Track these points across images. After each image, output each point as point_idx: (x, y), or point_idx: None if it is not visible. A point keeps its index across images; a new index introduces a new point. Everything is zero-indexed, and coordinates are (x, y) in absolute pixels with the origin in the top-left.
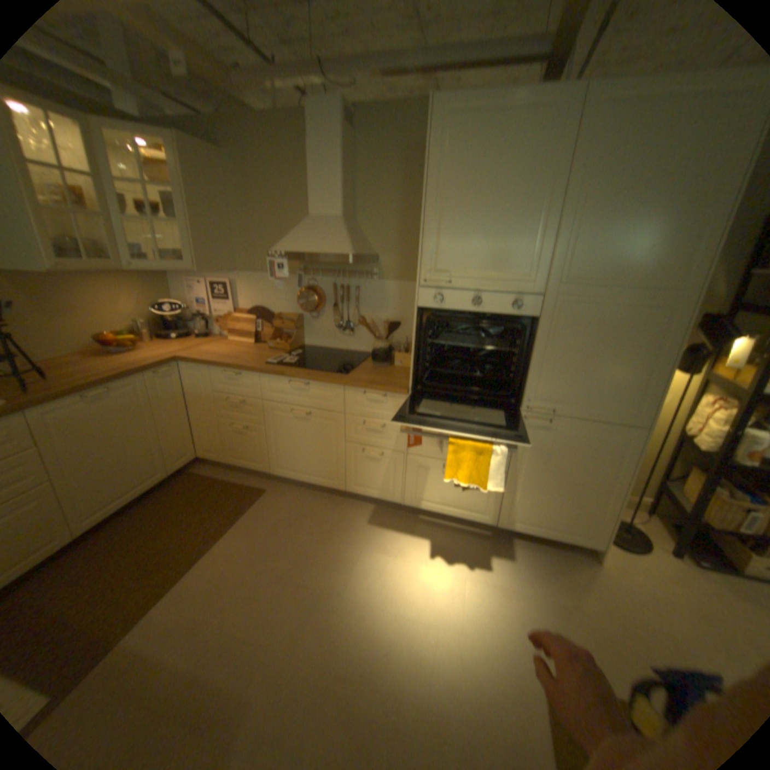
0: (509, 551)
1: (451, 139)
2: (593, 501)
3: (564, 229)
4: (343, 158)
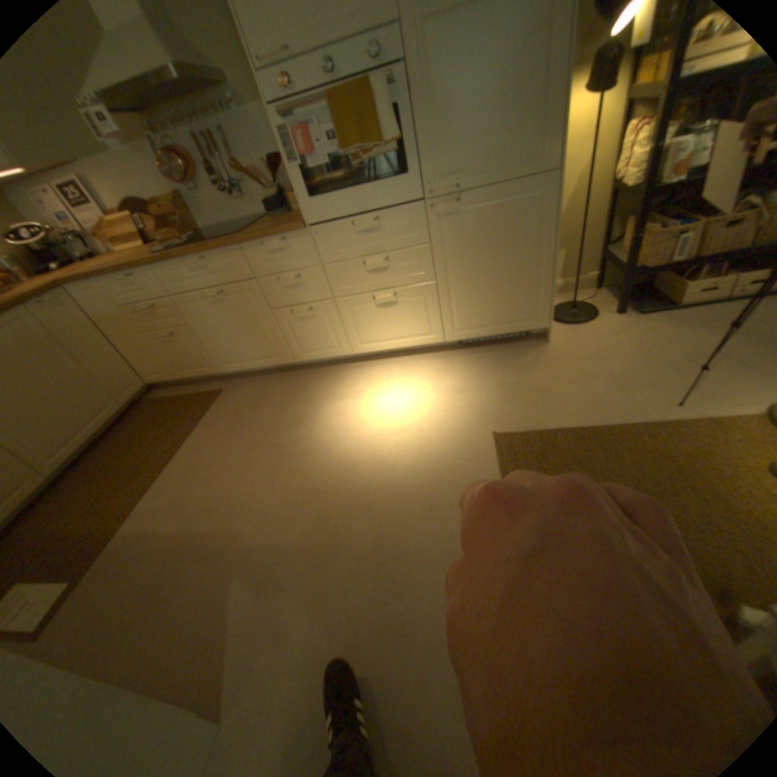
0: (462, 359)
1: None
2: (525, 276)
3: None
4: None
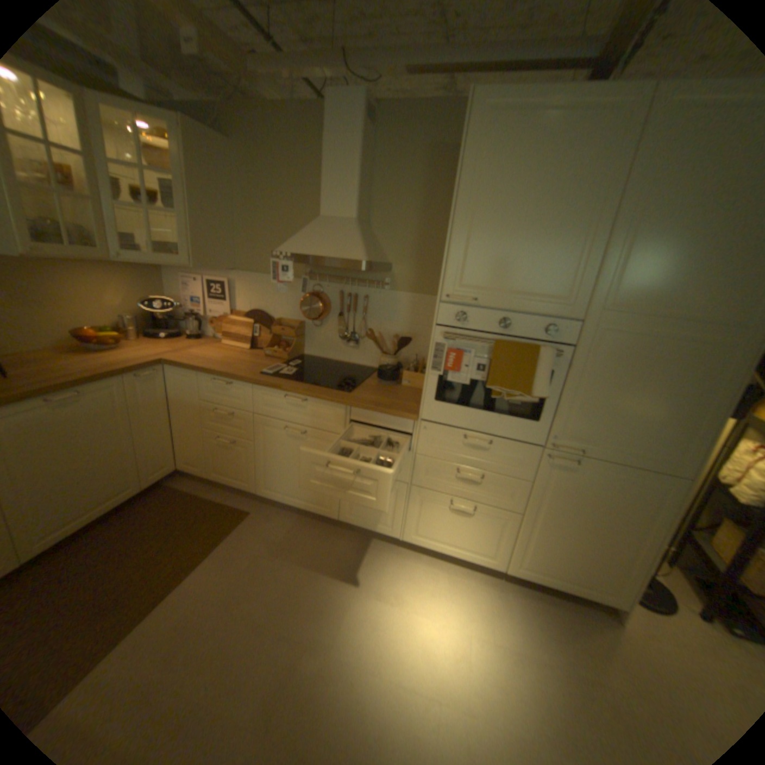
0: (519, 602)
1: (490, 138)
2: (619, 554)
3: (613, 248)
4: (361, 155)
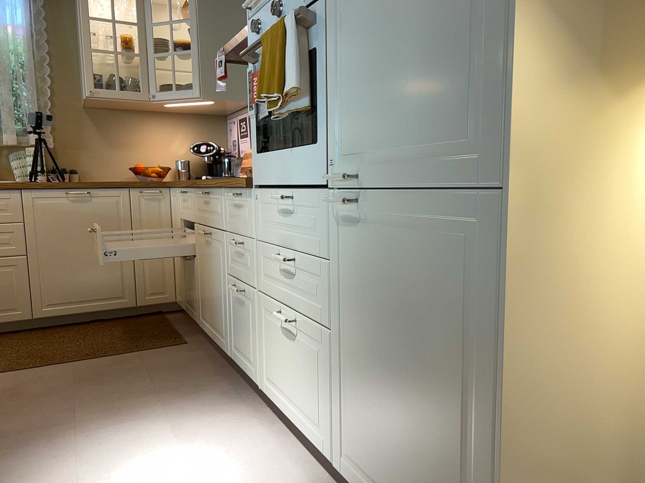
0: None
1: None
2: (449, 434)
3: None
4: None
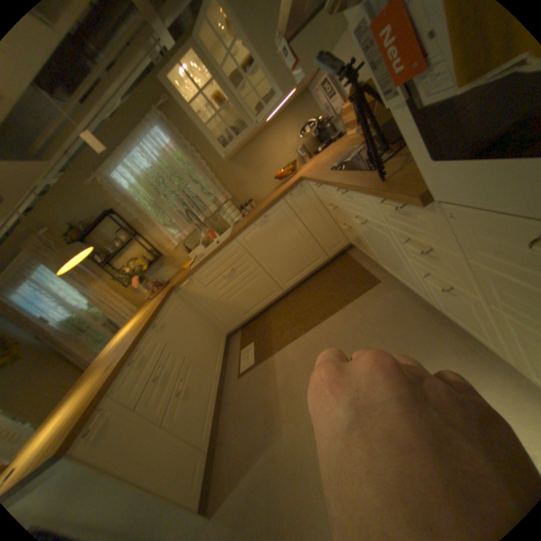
0: None
1: None
2: None
3: None
4: None
